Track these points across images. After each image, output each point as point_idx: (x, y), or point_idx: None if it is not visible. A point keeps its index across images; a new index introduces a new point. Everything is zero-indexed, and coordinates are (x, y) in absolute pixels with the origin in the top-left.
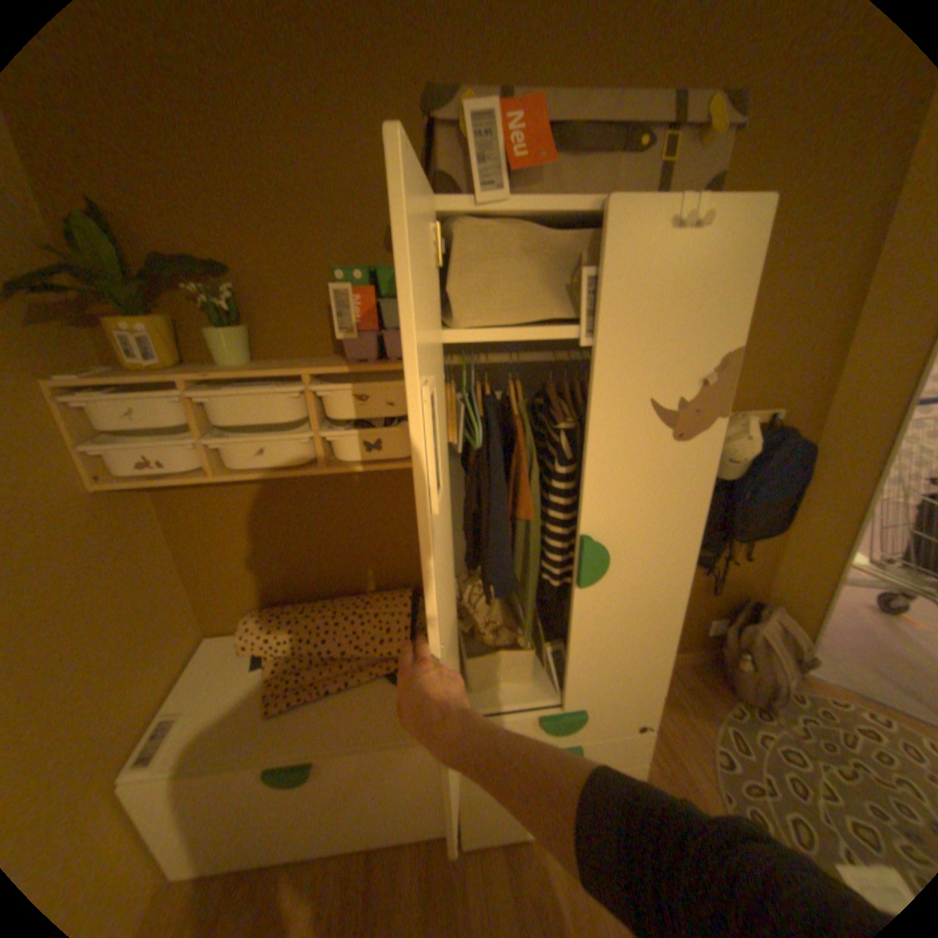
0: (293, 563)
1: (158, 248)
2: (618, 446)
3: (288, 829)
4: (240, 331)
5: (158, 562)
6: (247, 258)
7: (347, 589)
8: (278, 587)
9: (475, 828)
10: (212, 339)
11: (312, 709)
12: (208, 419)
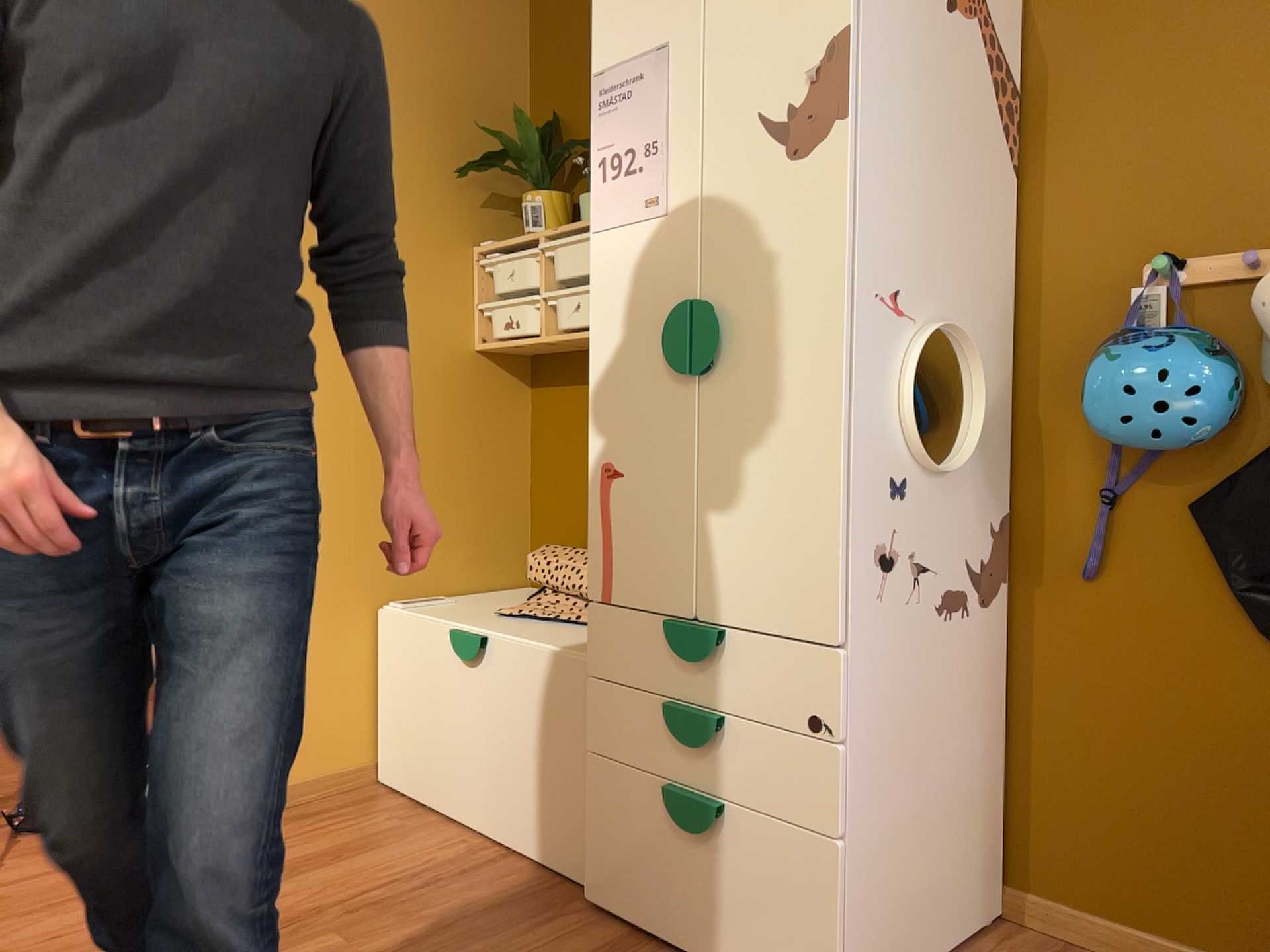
0: None
1: (580, 140)
2: (732, 176)
3: (457, 751)
4: None
5: (511, 460)
6: None
7: None
8: None
9: (599, 850)
10: (581, 205)
11: (532, 623)
12: (555, 277)
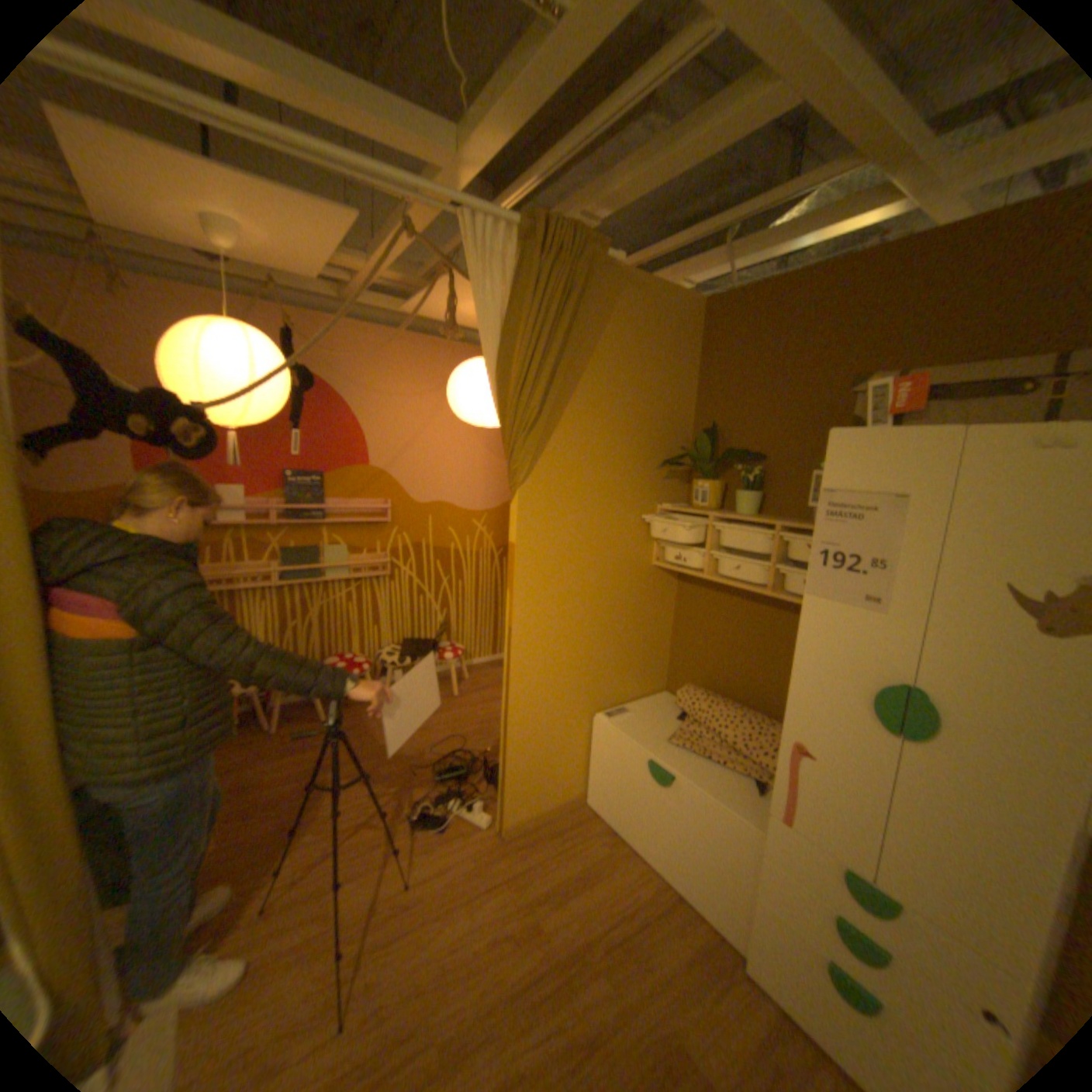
0: (736, 666)
1: (733, 445)
2: (966, 617)
3: (647, 823)
4: (755, 494)
5: (664, 623)
6: (779, 452)
7: (767, 711)
8: (720, 680)
9: (763, 955)
10: (738, 496)
11: (696, 759)
12: (717, 541)
